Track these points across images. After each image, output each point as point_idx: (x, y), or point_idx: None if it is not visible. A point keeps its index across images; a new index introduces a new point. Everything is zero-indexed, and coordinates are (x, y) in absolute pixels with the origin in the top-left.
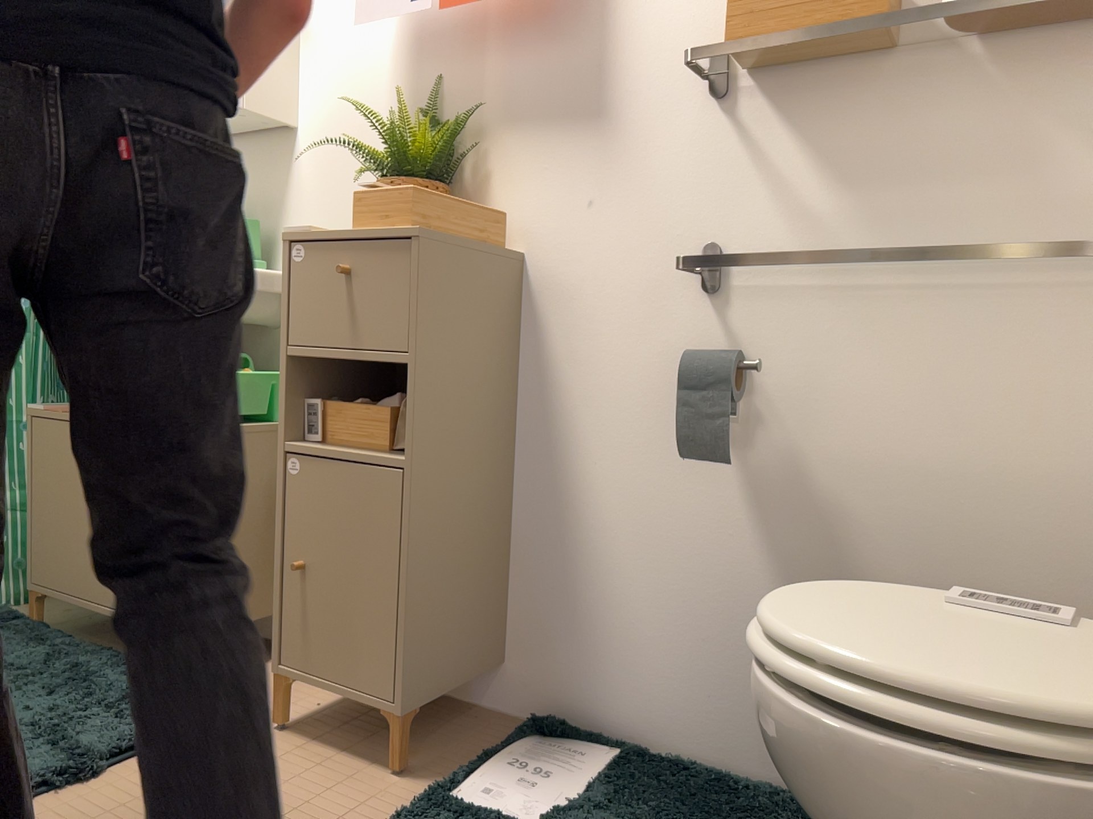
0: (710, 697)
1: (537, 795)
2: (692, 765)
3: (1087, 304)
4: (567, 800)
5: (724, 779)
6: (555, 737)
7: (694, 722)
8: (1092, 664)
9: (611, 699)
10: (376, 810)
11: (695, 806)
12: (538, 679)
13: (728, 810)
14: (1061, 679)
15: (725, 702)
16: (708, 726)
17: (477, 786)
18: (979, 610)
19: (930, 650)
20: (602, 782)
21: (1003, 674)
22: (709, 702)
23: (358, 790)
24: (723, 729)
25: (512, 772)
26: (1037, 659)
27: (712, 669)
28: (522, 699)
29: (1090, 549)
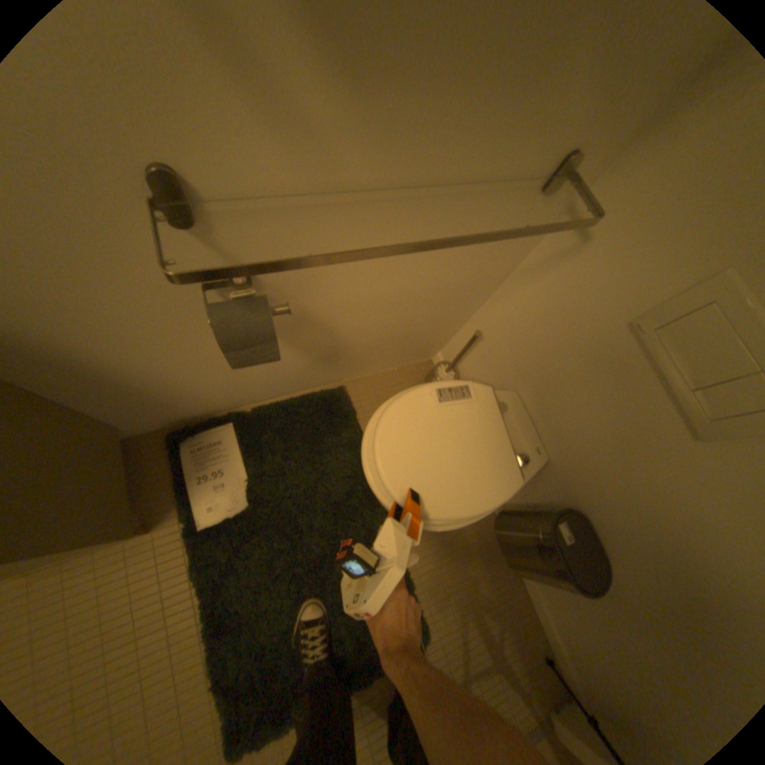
0: (265, 387)
1: (229, 489)
2: (267, 408)
3: (506, 199)
4: (242, 478)
5: (286, 408)
6: (192, 440)
7: (258, 394)
8: (493, 441)
9: (207, 407)
10: (166, 560)
11: (292, 438)
12: (150, 421)
13: (304, 429)
14: (495, 469)
15: (273, 385)
16: (266, 392)
17: (200, 511)
18: (442, 409)
19: (457, 481)
20: (246, 456)
21: (483, 483)
22: (265, 388)
23: (140, 560)
24: (274, 390)
25: (205, 487)
26: (482, 454)
27: (263, 382)
28: (144, 428)
29: (445, 300)
